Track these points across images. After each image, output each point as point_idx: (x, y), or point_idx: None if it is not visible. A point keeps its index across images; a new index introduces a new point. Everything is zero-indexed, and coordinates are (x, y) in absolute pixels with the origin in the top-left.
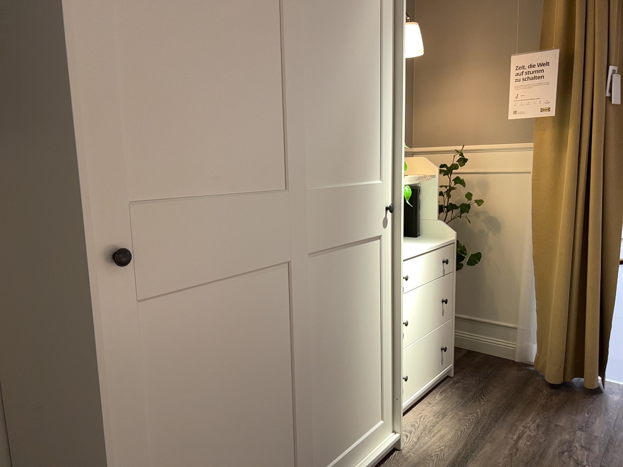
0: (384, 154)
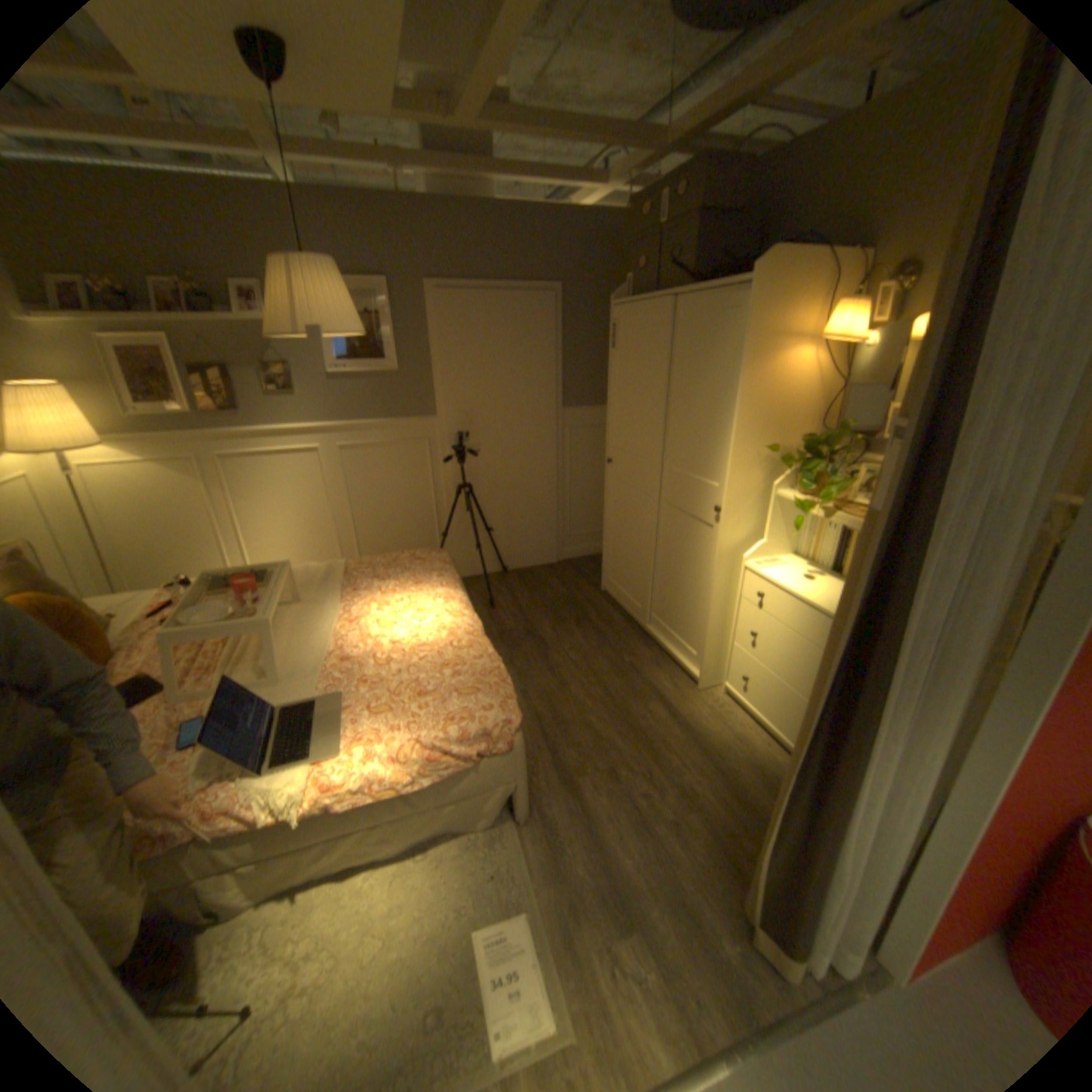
0: (724, 463)
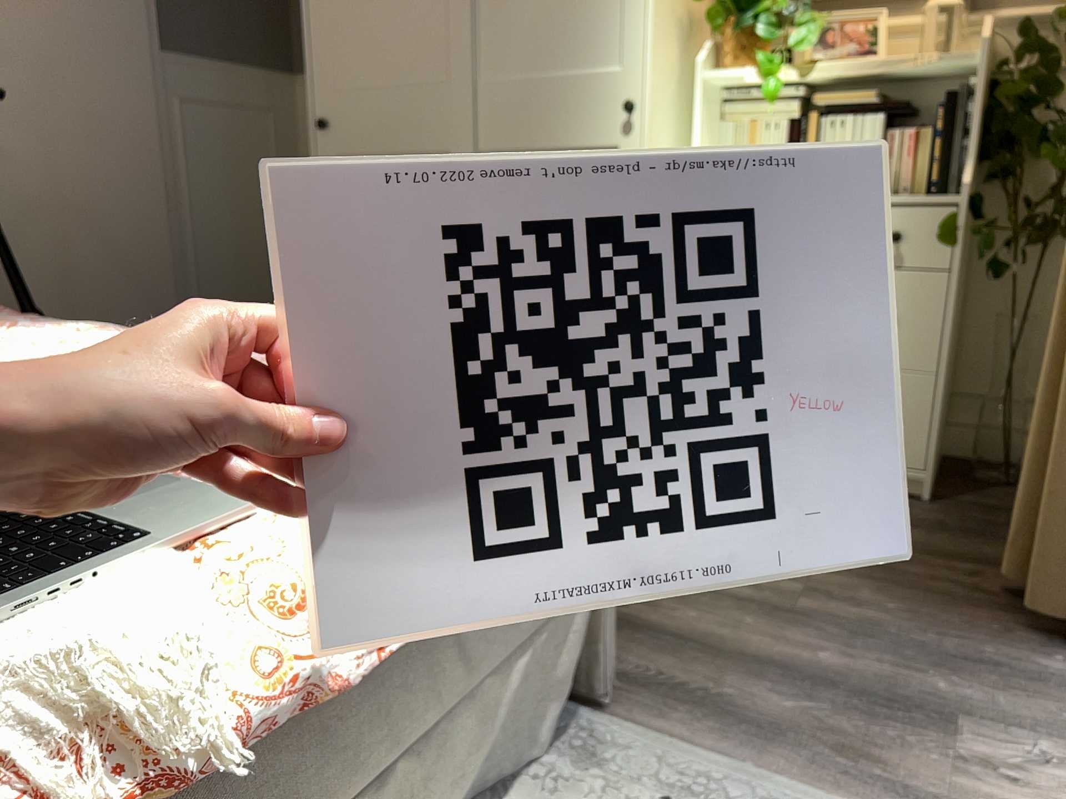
0: (628, 24)
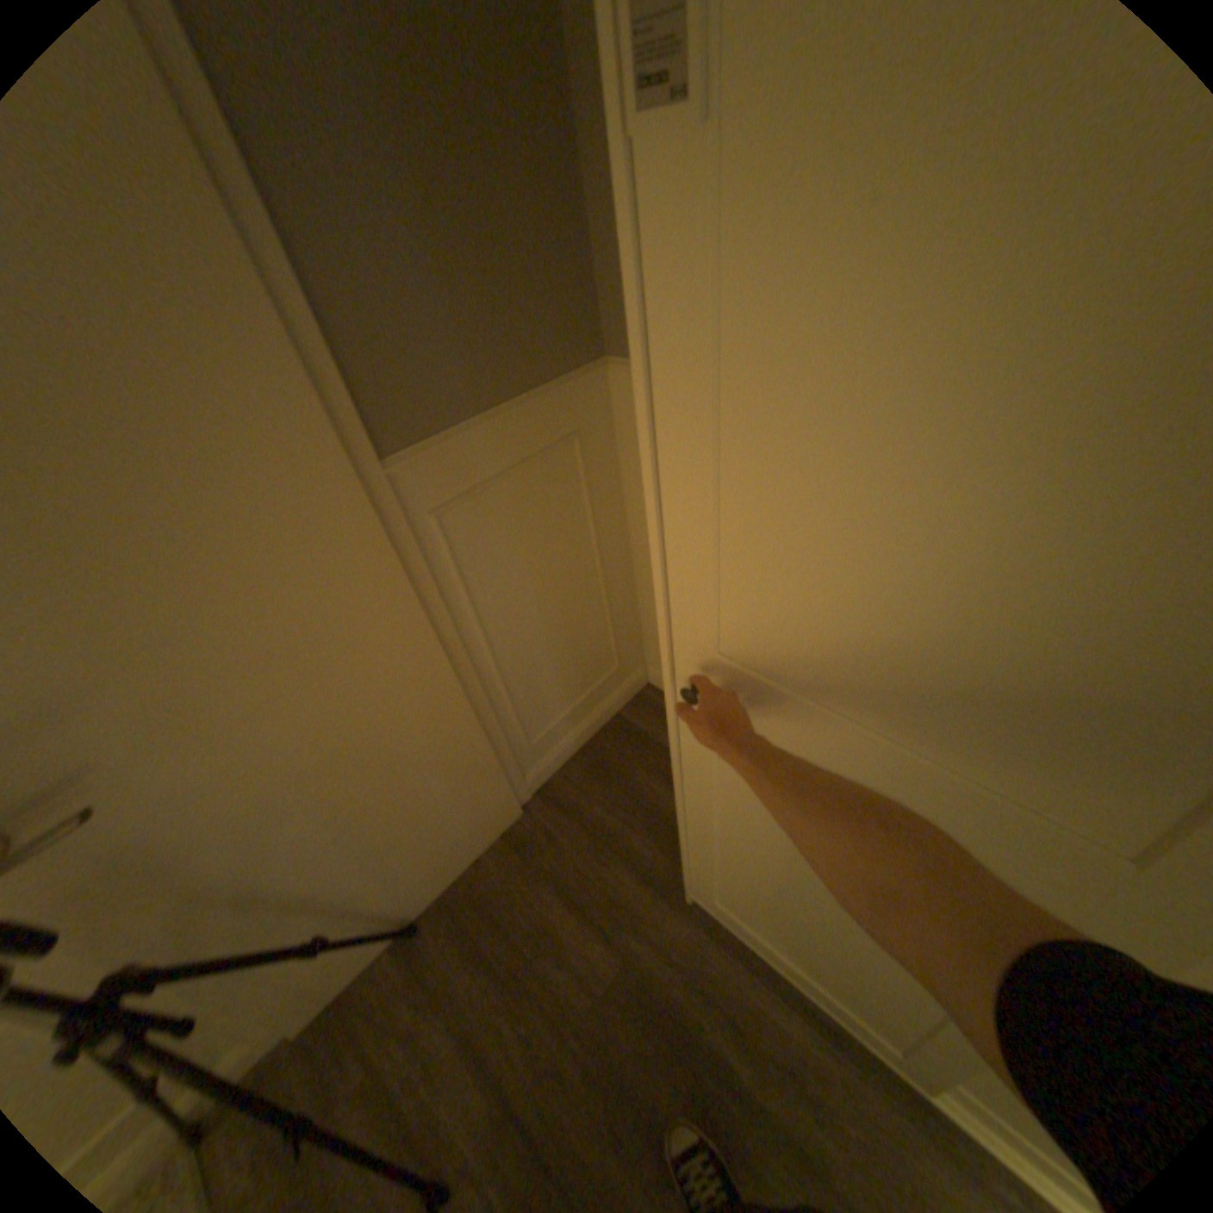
0: None
